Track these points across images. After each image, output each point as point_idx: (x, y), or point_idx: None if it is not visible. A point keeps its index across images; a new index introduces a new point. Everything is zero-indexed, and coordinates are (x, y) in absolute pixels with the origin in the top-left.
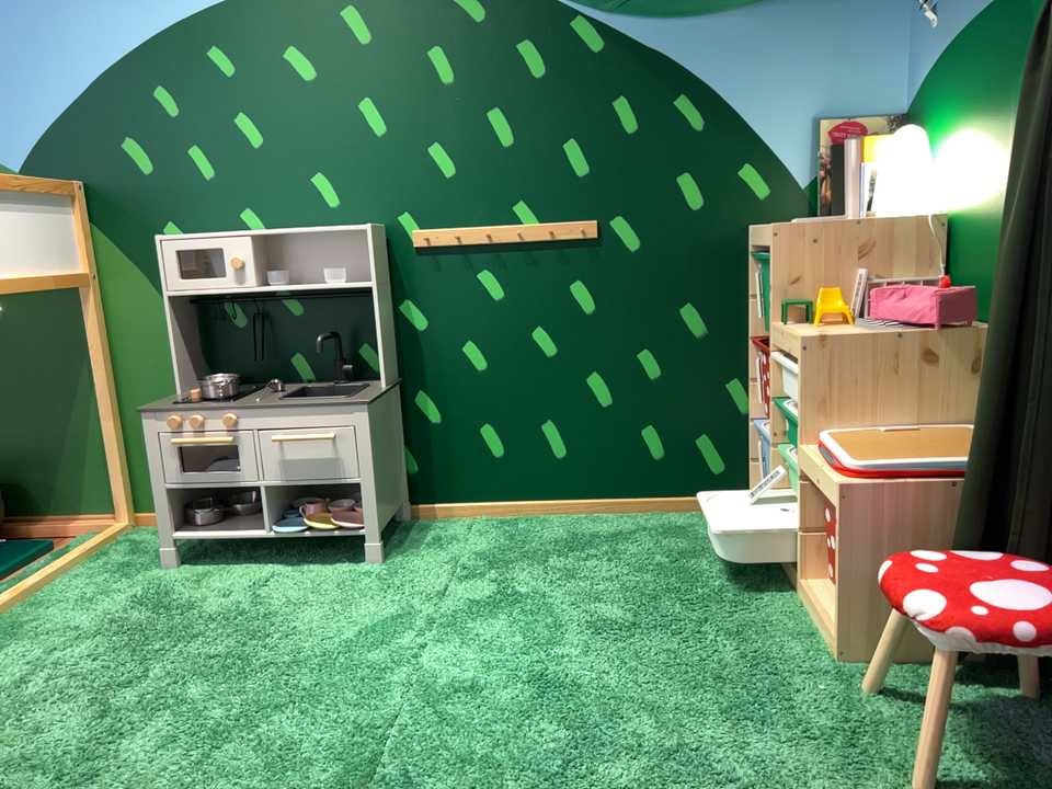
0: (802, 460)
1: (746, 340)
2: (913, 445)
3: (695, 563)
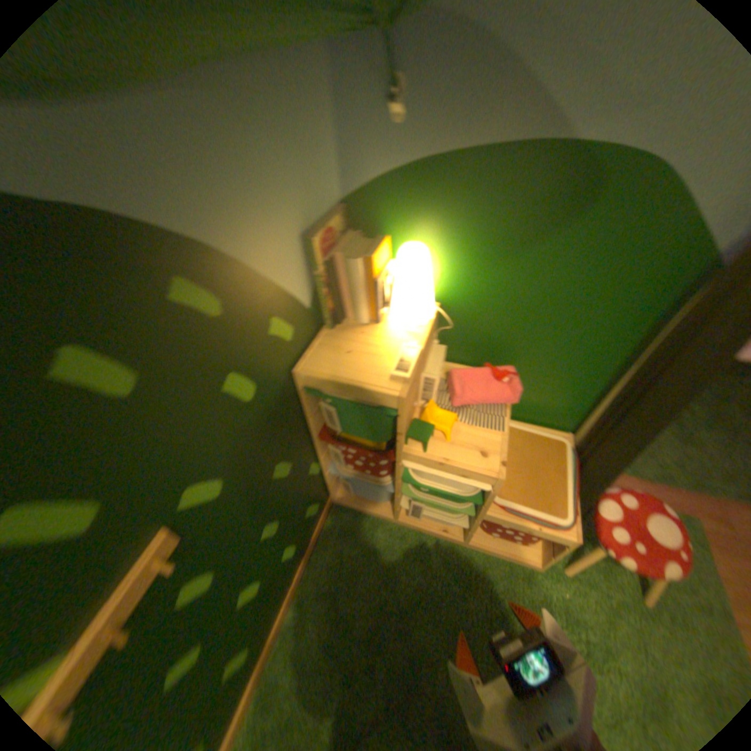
0: (484, 517)
1: (313, 439)
2: (534, 471)
3: (402, 585)
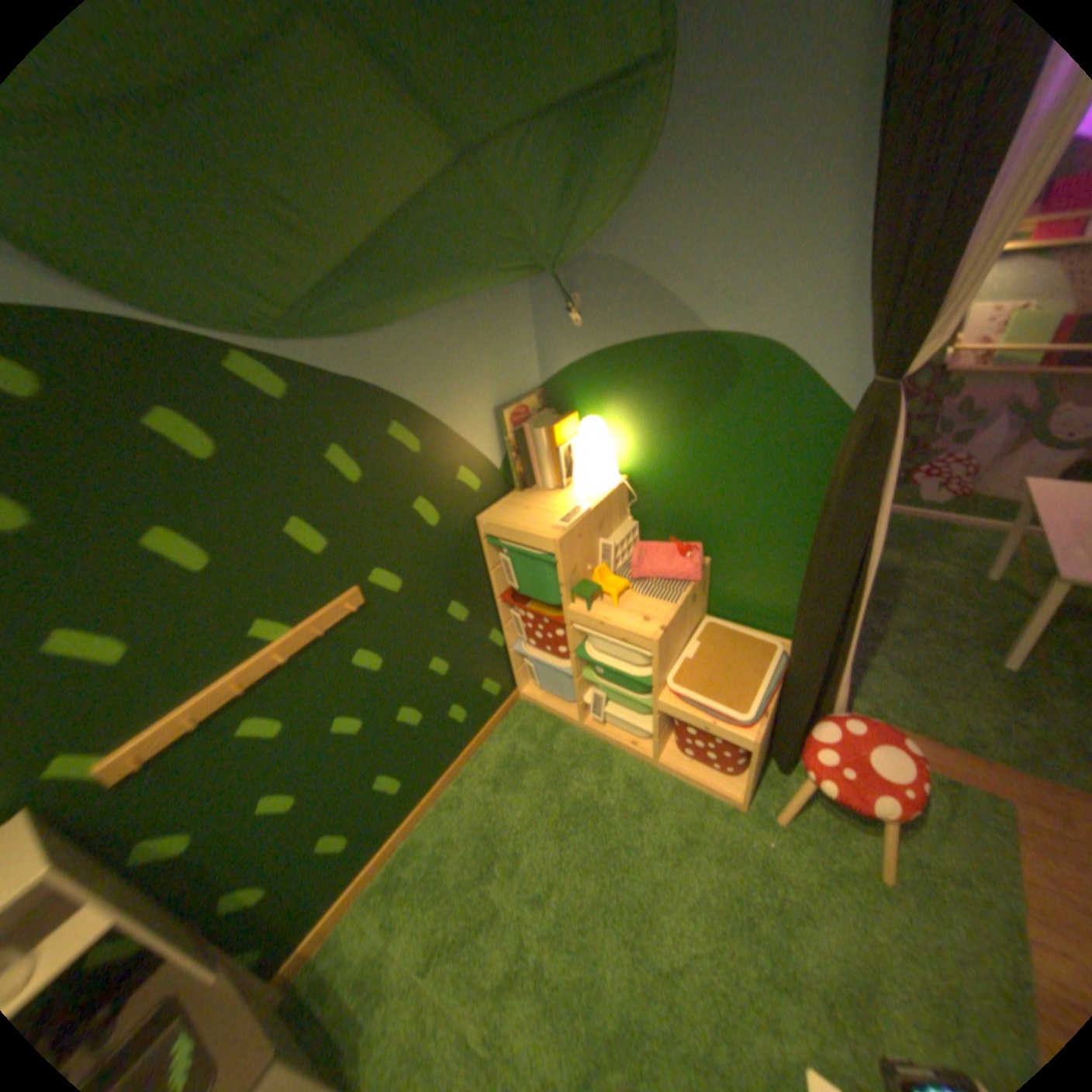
0: (658, 706)
1: (495, 600)
2: (726, 667)
3: (572, 790)
